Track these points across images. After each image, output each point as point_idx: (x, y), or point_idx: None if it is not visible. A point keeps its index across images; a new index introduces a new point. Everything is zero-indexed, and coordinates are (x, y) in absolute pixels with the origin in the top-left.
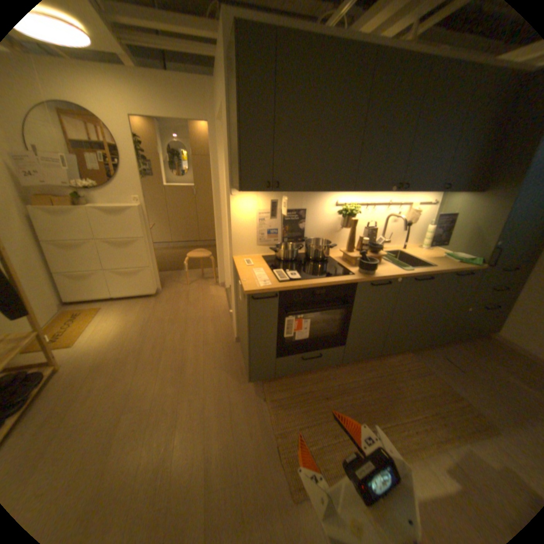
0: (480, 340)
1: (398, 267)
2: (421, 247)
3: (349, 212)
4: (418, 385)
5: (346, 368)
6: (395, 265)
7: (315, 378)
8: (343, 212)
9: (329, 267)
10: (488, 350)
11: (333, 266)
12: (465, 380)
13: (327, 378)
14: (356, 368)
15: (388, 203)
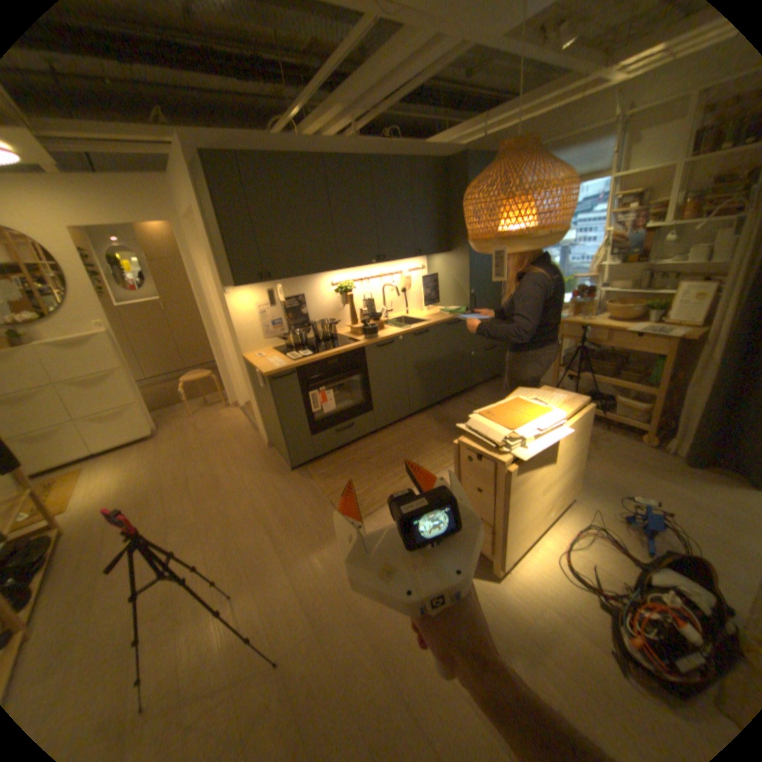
0: (493, 381)
1: (397, 329)
2: (421, 310)
3: (345, 291)
4: (443, 426)
5: (381, 434)
6: (395, 328)
7: (354, 449)
8: (338, 291)
9: (337, 342)
10: (499, 386)
11: (341, 341)
12: None
13: (365, 446)
14: (390, 431)
15: (380, 276)
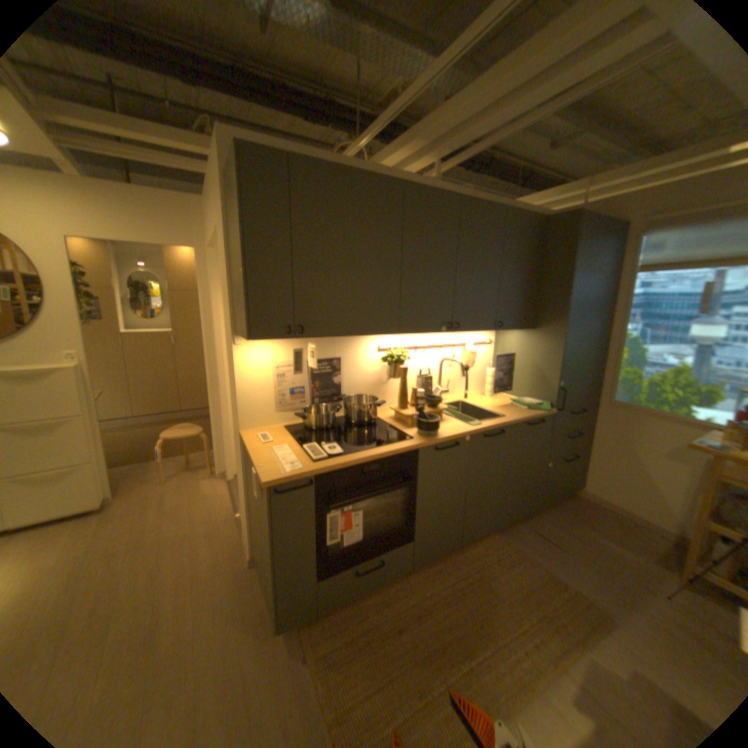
0: (568, 502)
1: (464, 423)
2: (483, 395)
3: (395, 359)
4: (514, 580)
5: (419, 576)
6: (459, 420)
7: (378, 603)
8: (388, 360)
9: (379, 433)
10: (579, 513)
11: (385, 430)
12: (564, 559)
13: (395, 598)
14: (433, 572)
15: (439, 346)
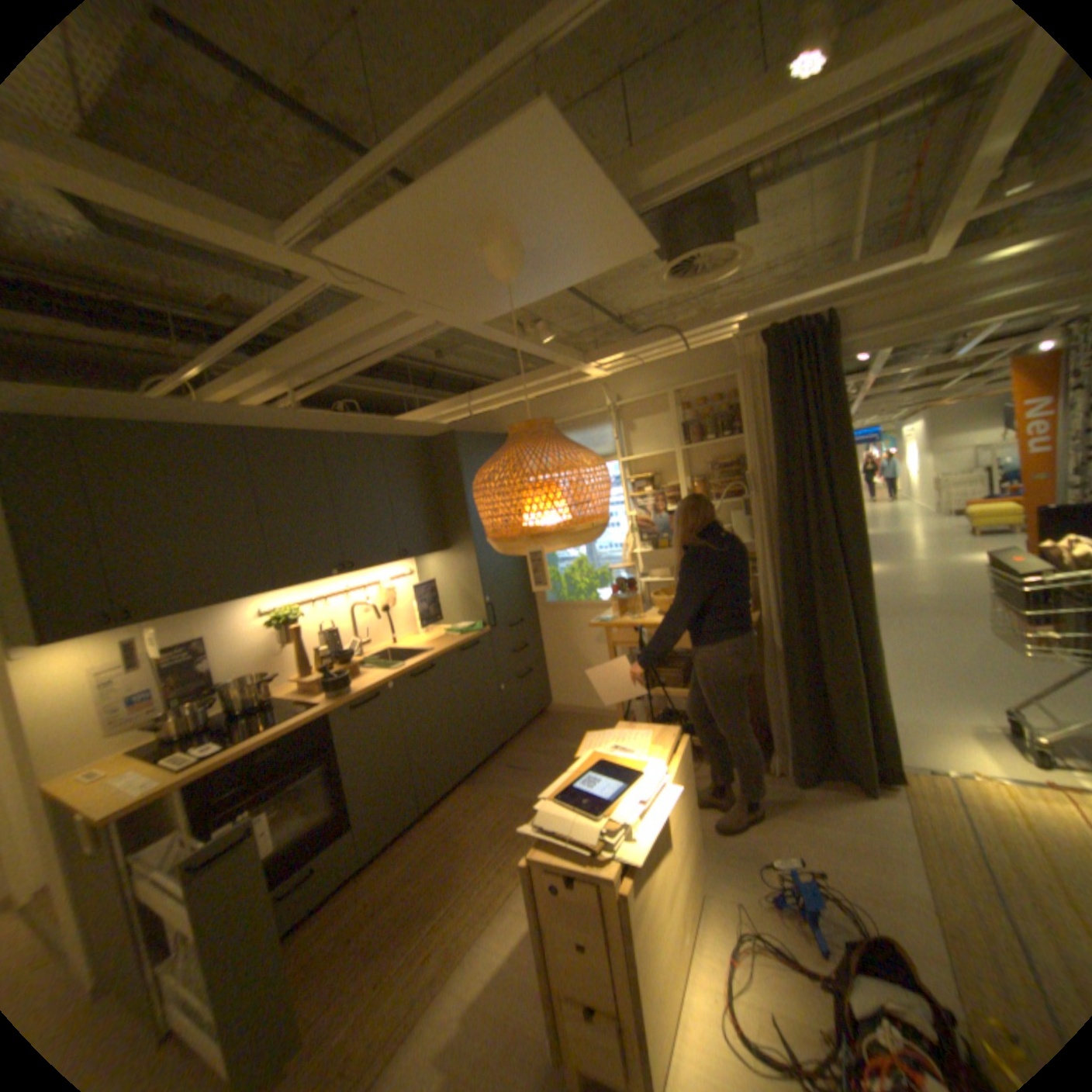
0: (538, 722)
1: (384, 671)
2: (417, 634)
3: (285, 621)
4: (479, 823)
5: (370, 874)
6: (379, 669)
7: (317, 929)
8: (273, 624)
9: (274, 714)
10: (547, 729)
11: (282, 709)
12: (529, 780)
13: (339, 912)
14: (388, 861)
15: (346, 592)
